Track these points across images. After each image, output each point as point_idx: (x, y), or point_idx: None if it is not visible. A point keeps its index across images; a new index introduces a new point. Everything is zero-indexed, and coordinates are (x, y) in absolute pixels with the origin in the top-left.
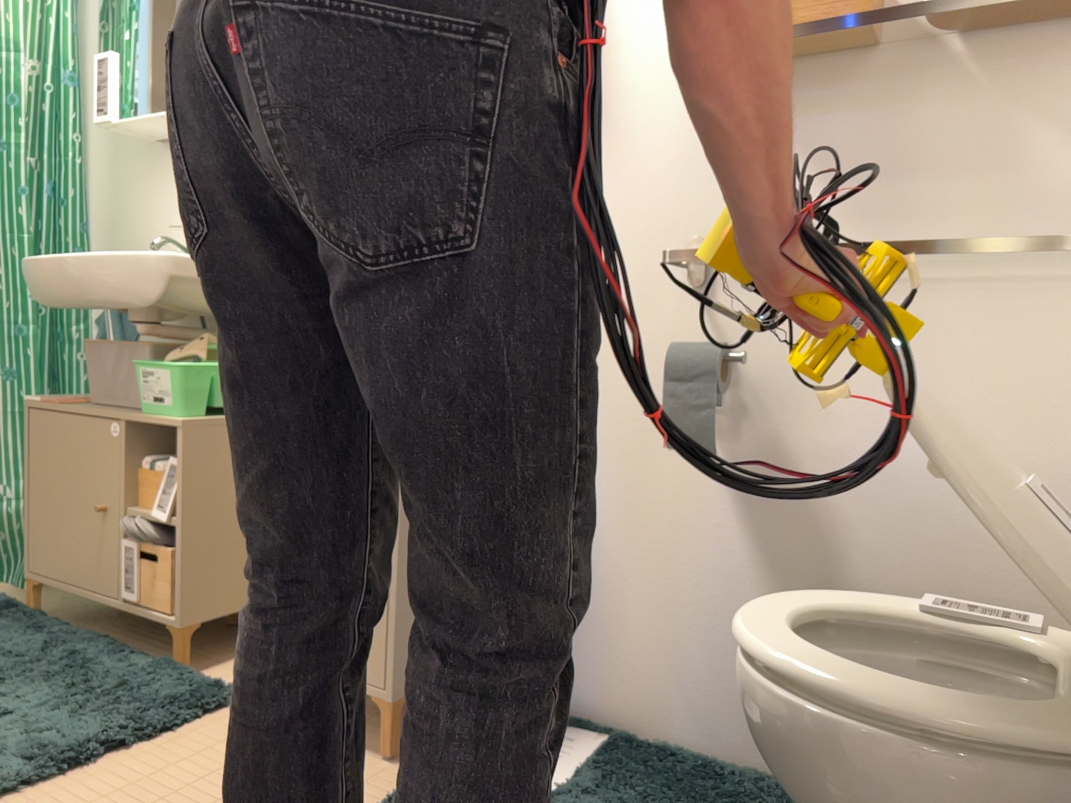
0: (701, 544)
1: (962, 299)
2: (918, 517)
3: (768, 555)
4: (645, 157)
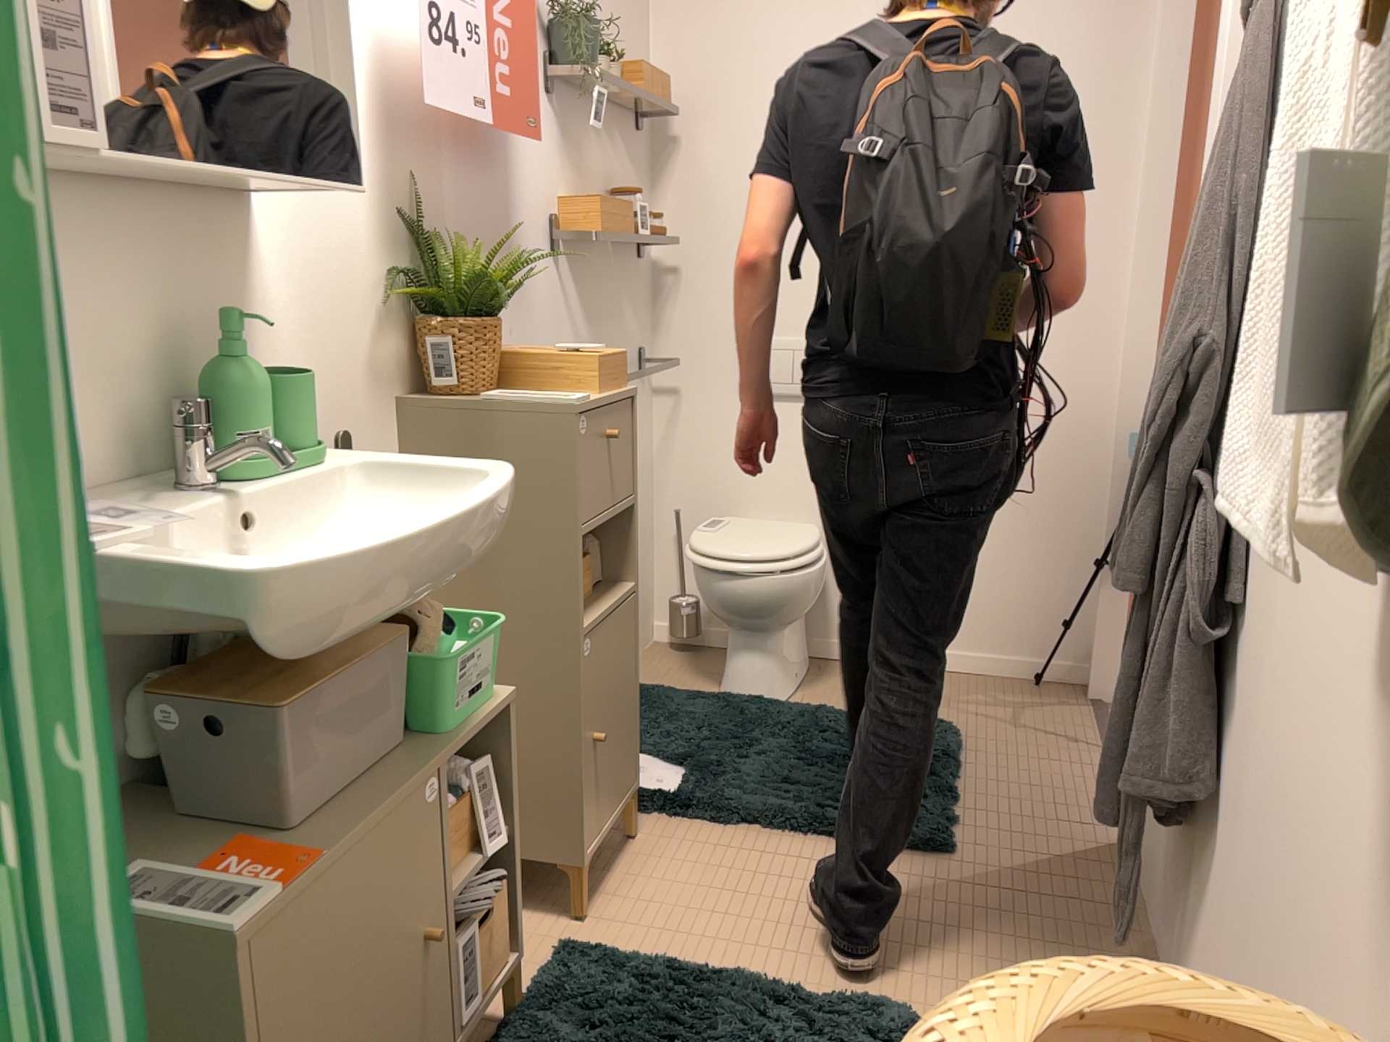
0: None
1: None
2: None
3: None
4: (539, 298)
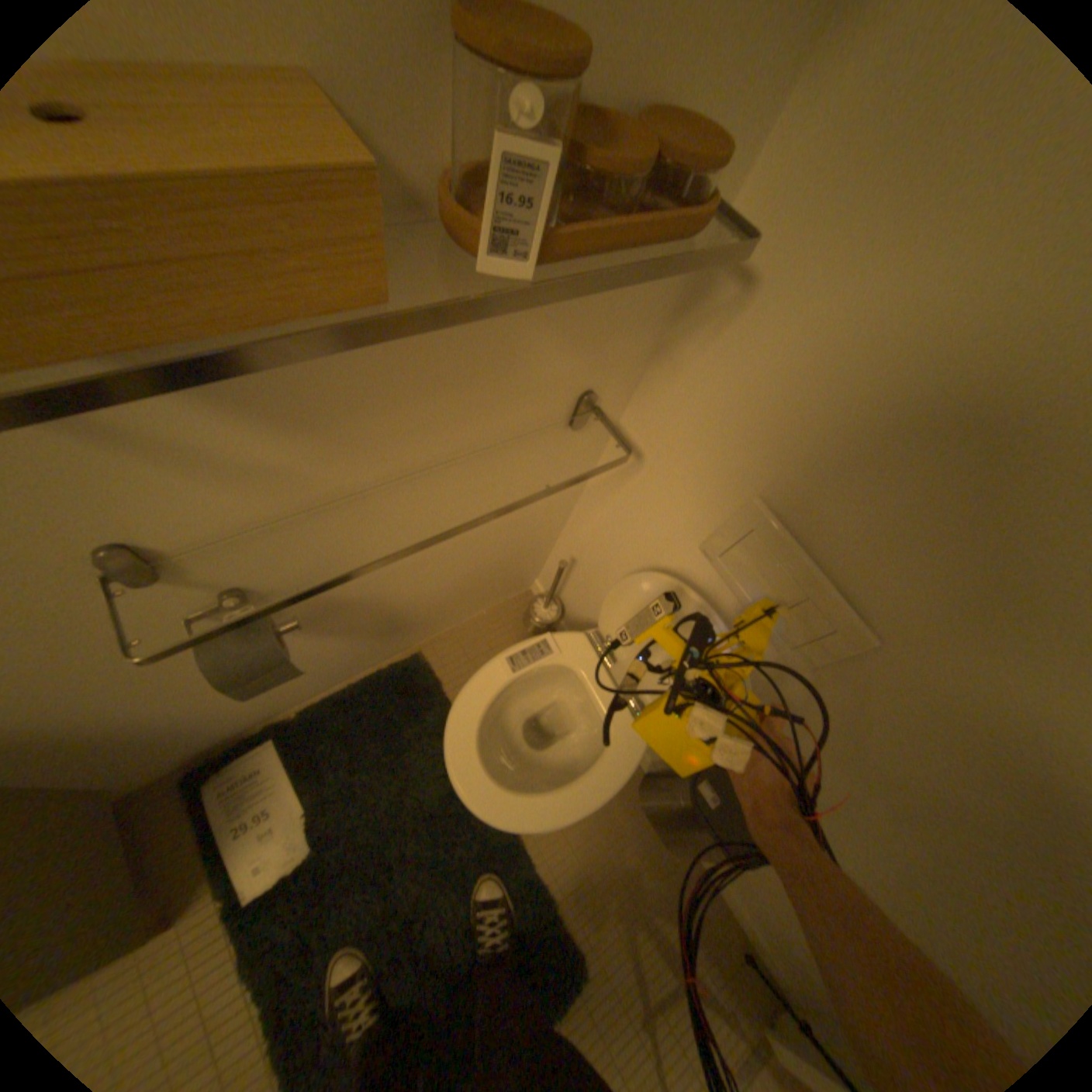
0: None
1: (470, 469)
2: (440, 570)
3: (341, 633)
4: None
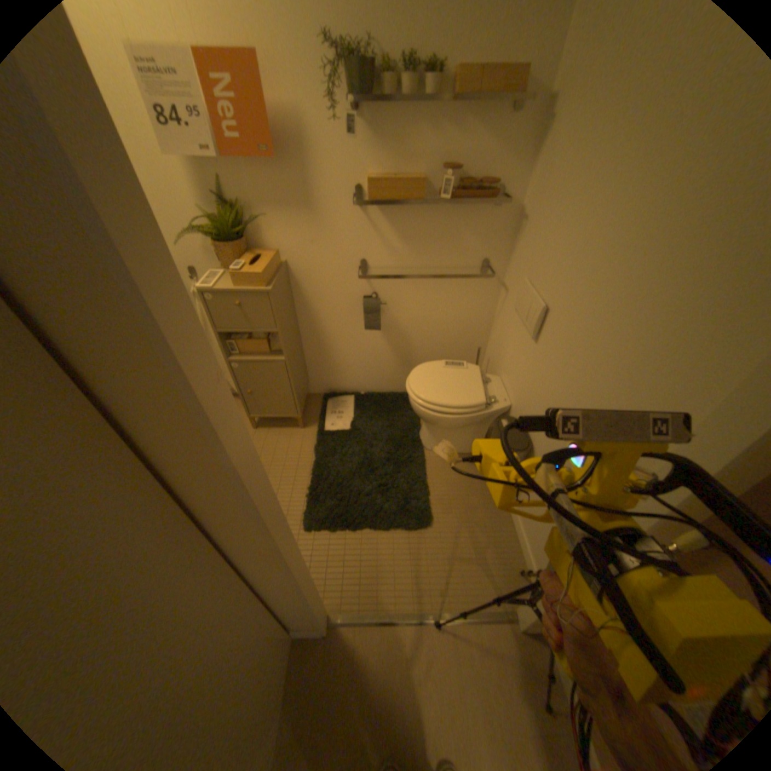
0: (373, 347)
1: (445, 279)
2: (431, 333)
3: (392, 347)
4: (339, 227)
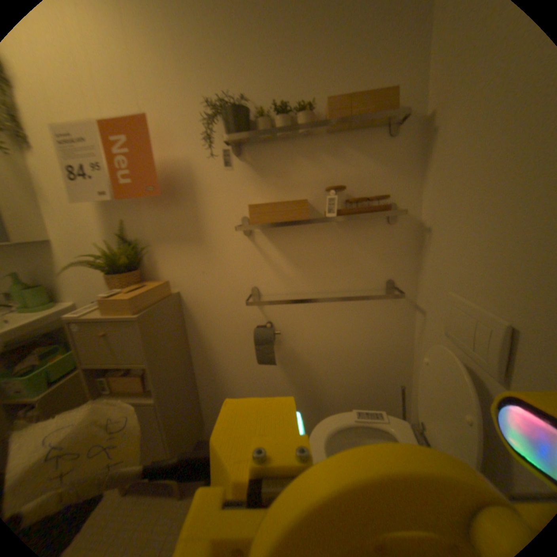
0: (273, 384)
1: (347, 303)
2: (340, 367)
3: (296, 384)
4: (229, 256)
